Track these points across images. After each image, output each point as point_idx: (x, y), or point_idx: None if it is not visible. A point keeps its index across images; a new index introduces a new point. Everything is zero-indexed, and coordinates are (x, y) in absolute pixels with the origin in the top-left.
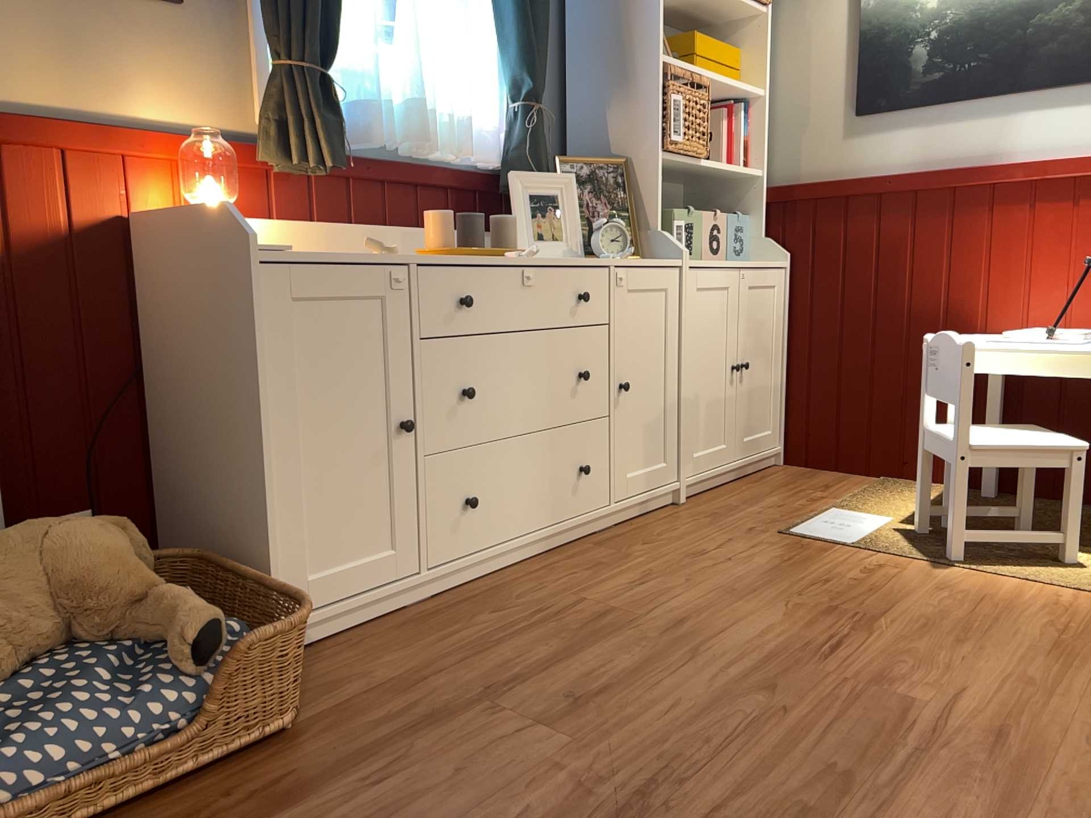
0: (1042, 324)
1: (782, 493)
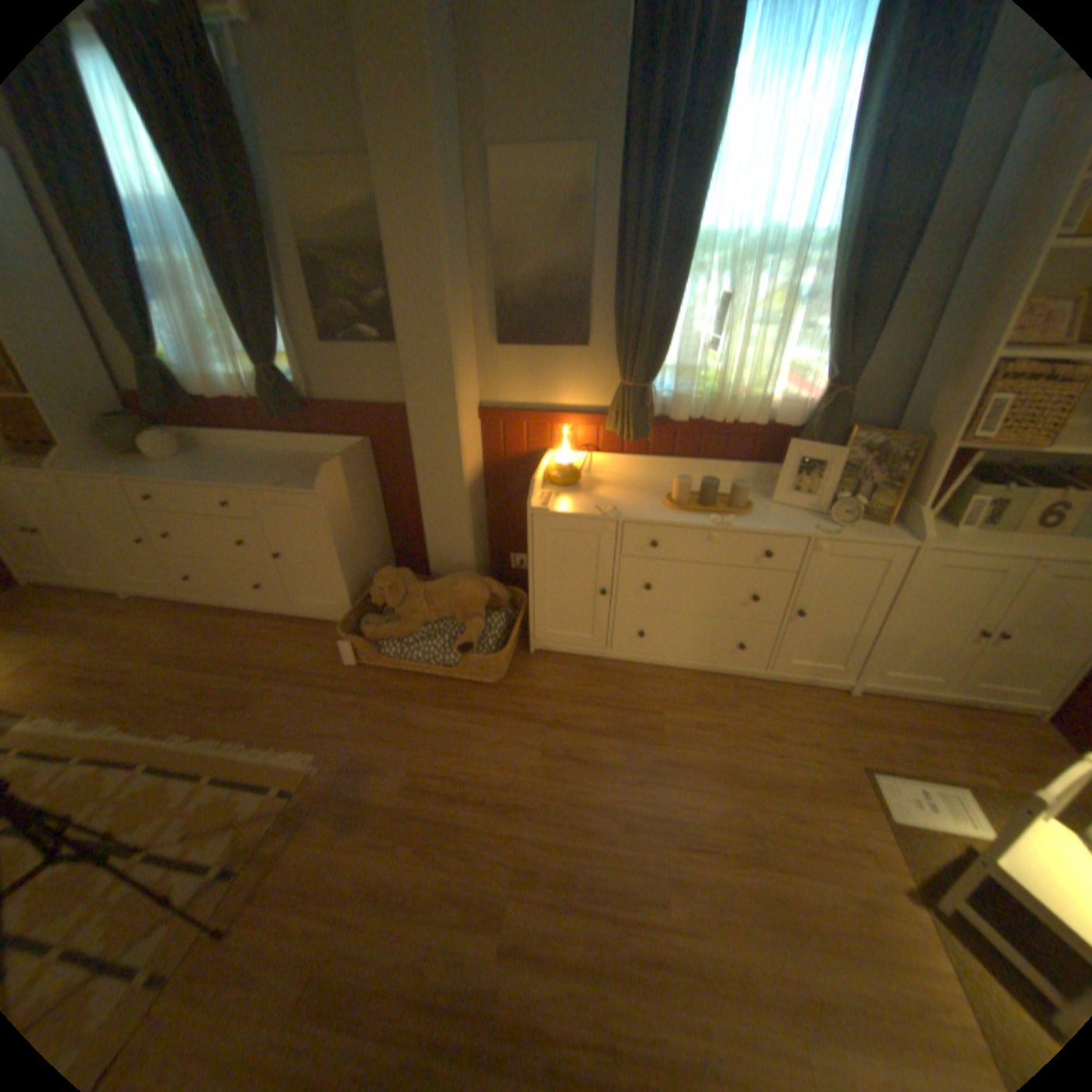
0: None
1: (962, 746)
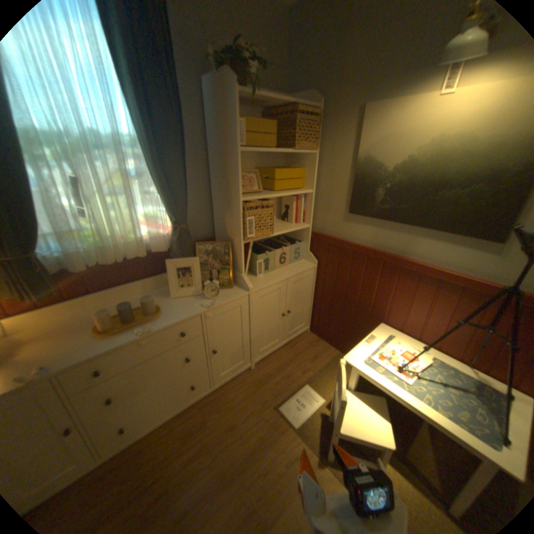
0: (411, 332)
1: (295, 363)
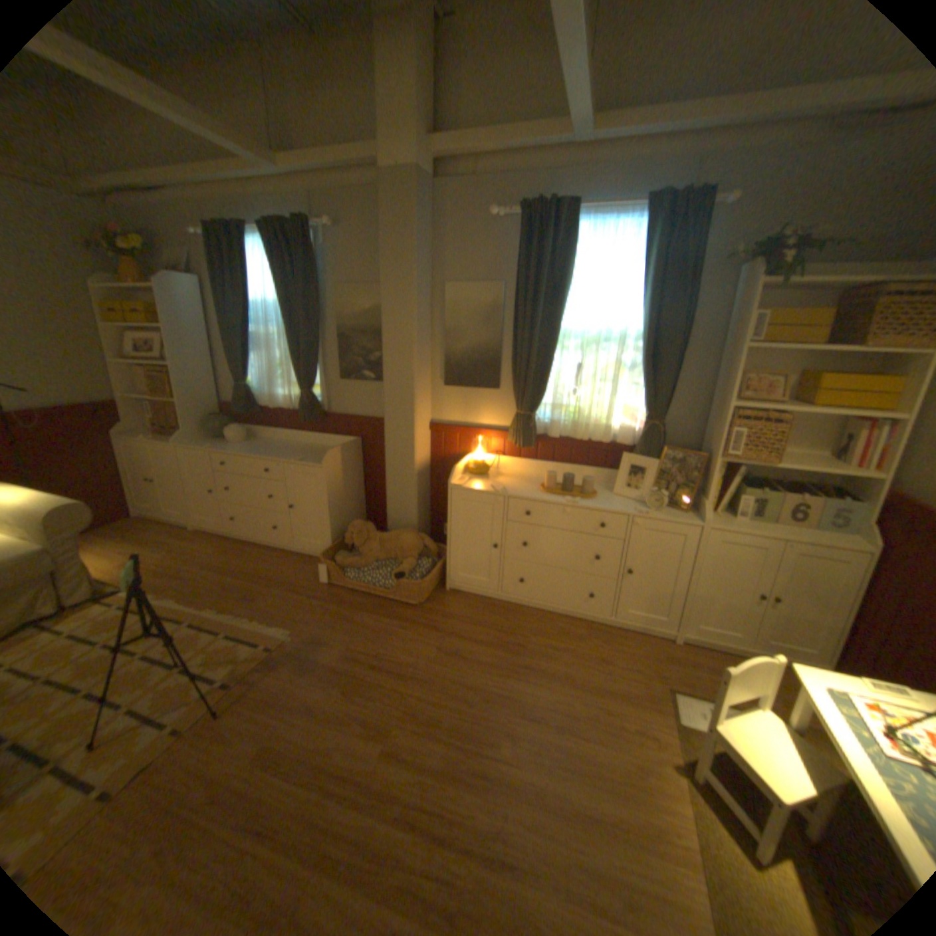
0: None
1: None
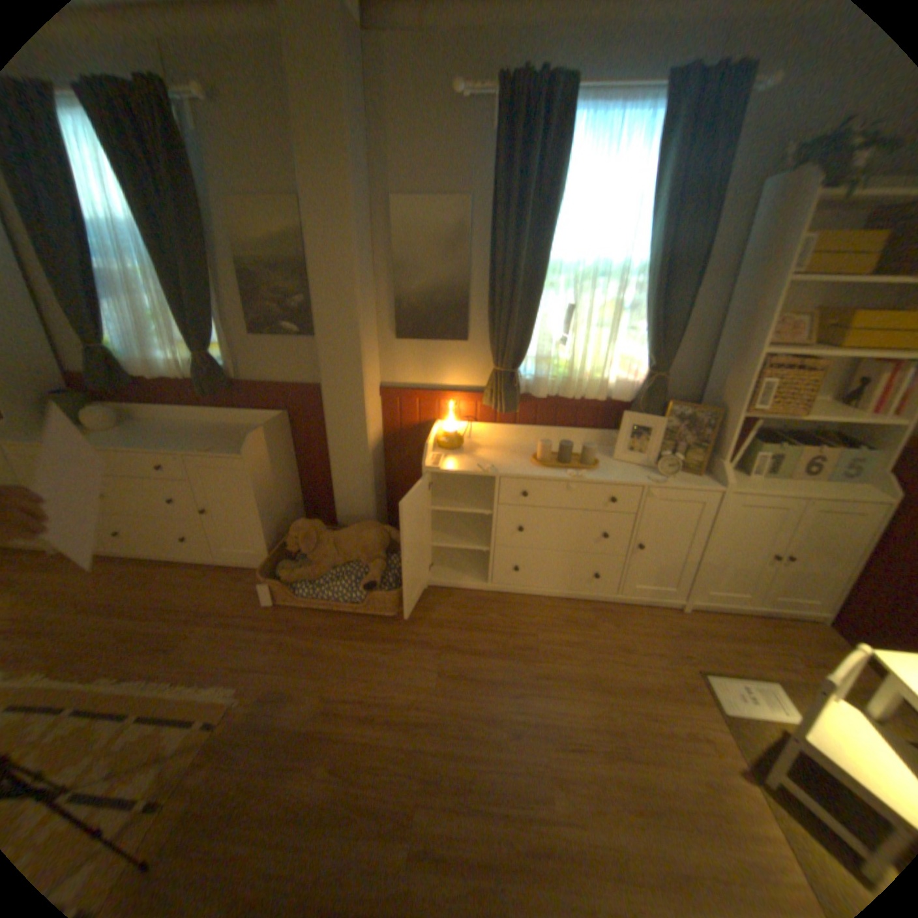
0: None
1: (771, 649)
